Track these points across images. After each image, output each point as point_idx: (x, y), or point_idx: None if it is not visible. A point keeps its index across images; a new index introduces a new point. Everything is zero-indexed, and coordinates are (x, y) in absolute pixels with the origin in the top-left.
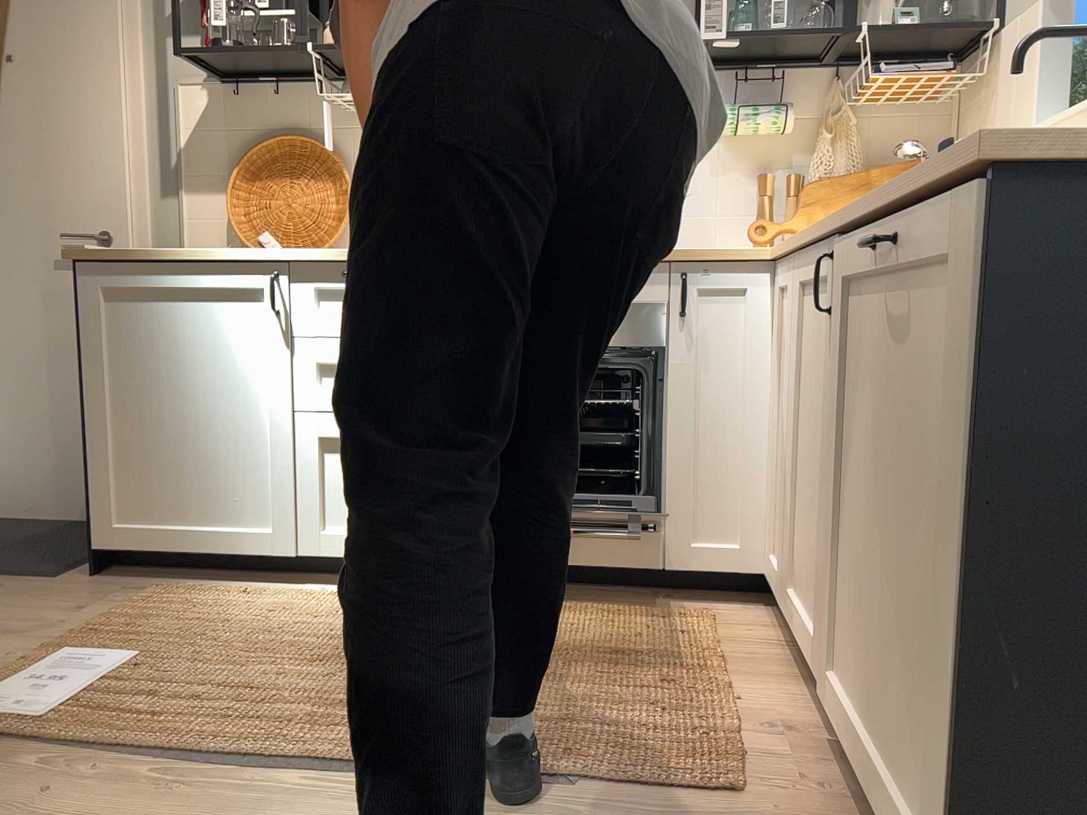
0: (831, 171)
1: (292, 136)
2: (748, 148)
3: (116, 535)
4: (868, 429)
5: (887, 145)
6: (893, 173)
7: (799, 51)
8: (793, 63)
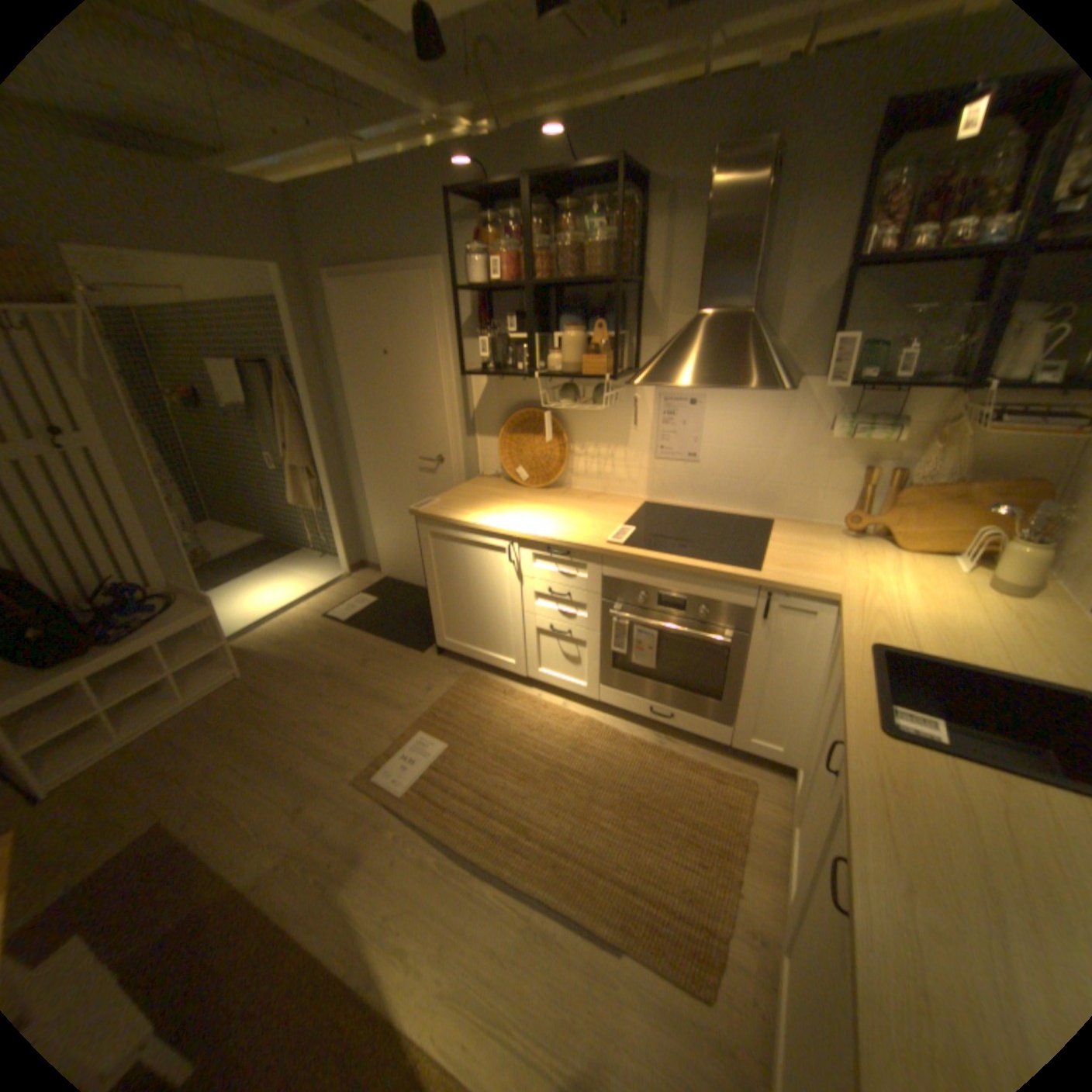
0: (938, 473)
1: (534, 409)
2: (865, 441)
3: (446, 642)
4: (822, 895)
5: (1005, 450)
6: (1006, 474)
7: (934, 366)
8: (926, 378)
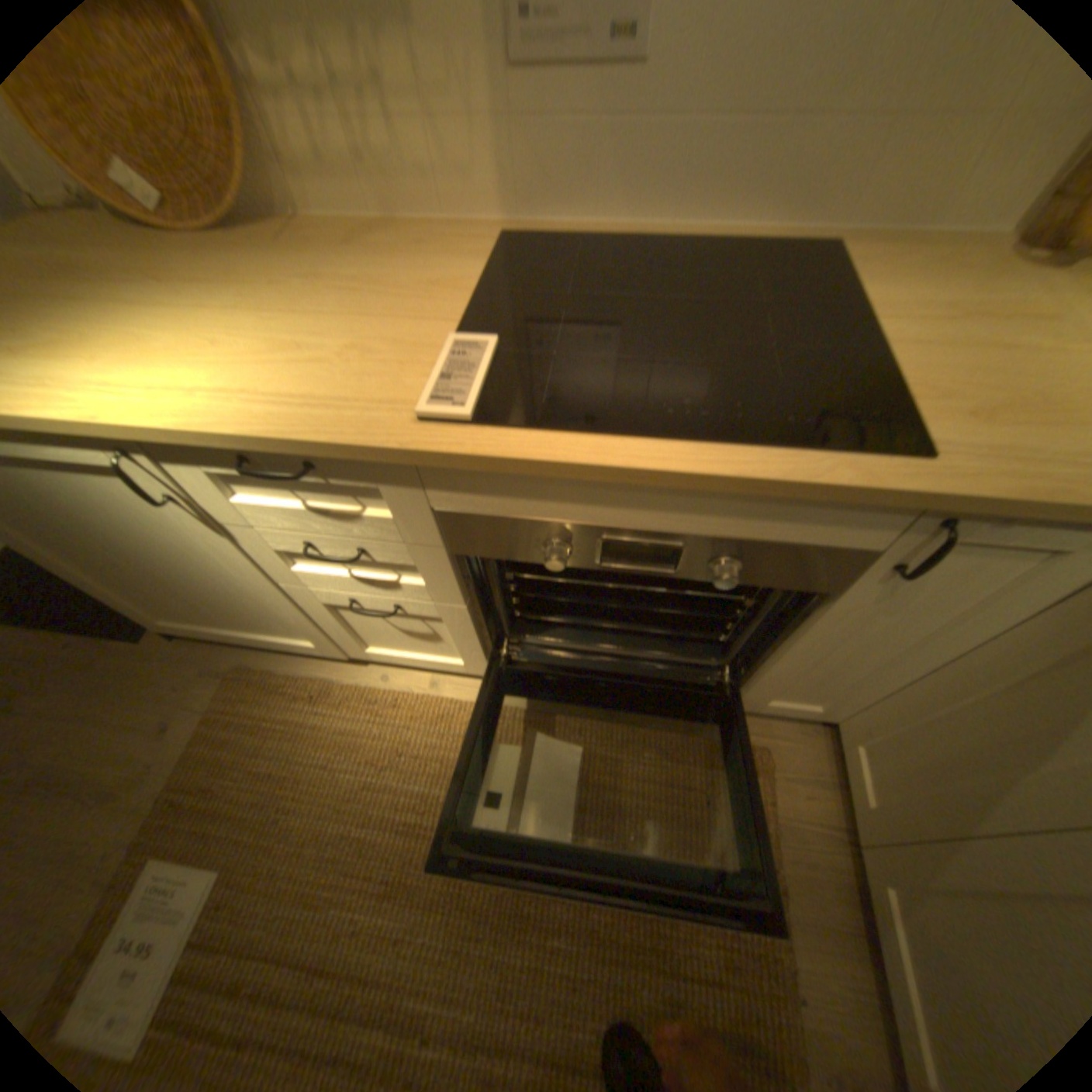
0: None
1: None
2: None
3: (164, 626)
4: None
5: None
6: None
7: None
8: None
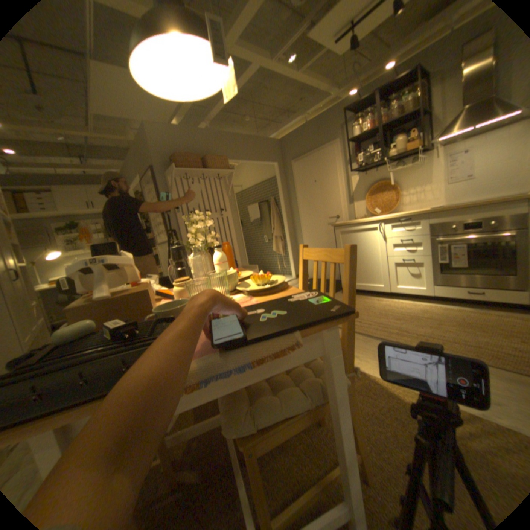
0: None
1: (381, 181)
2: None
3: None
4: None
5: None
6: None
7: None
8: None
